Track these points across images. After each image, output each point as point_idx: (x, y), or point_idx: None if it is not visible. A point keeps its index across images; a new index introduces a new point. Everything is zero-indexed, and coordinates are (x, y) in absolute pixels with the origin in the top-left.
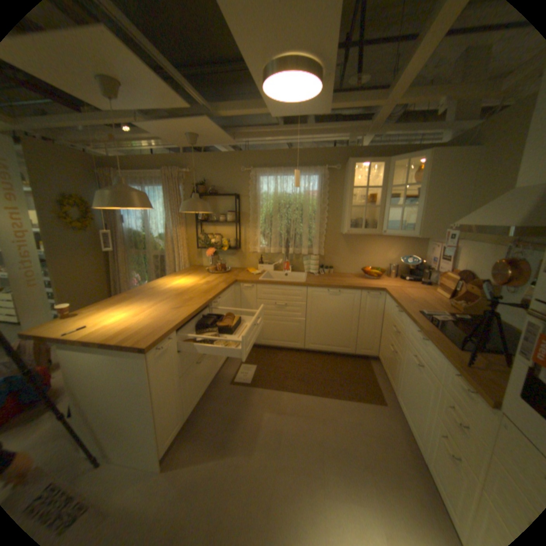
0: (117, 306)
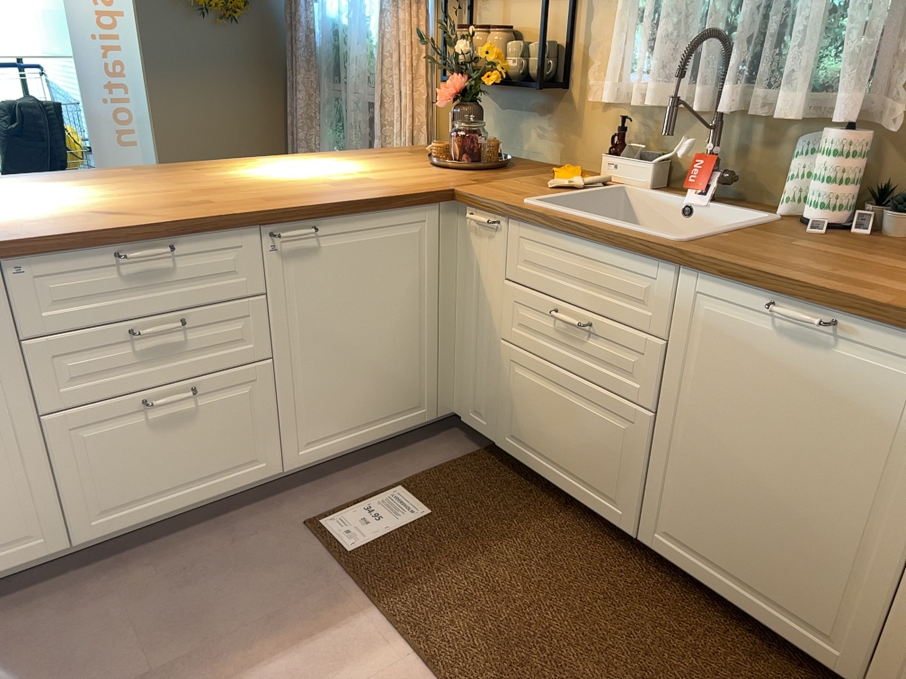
0: (49, 184)
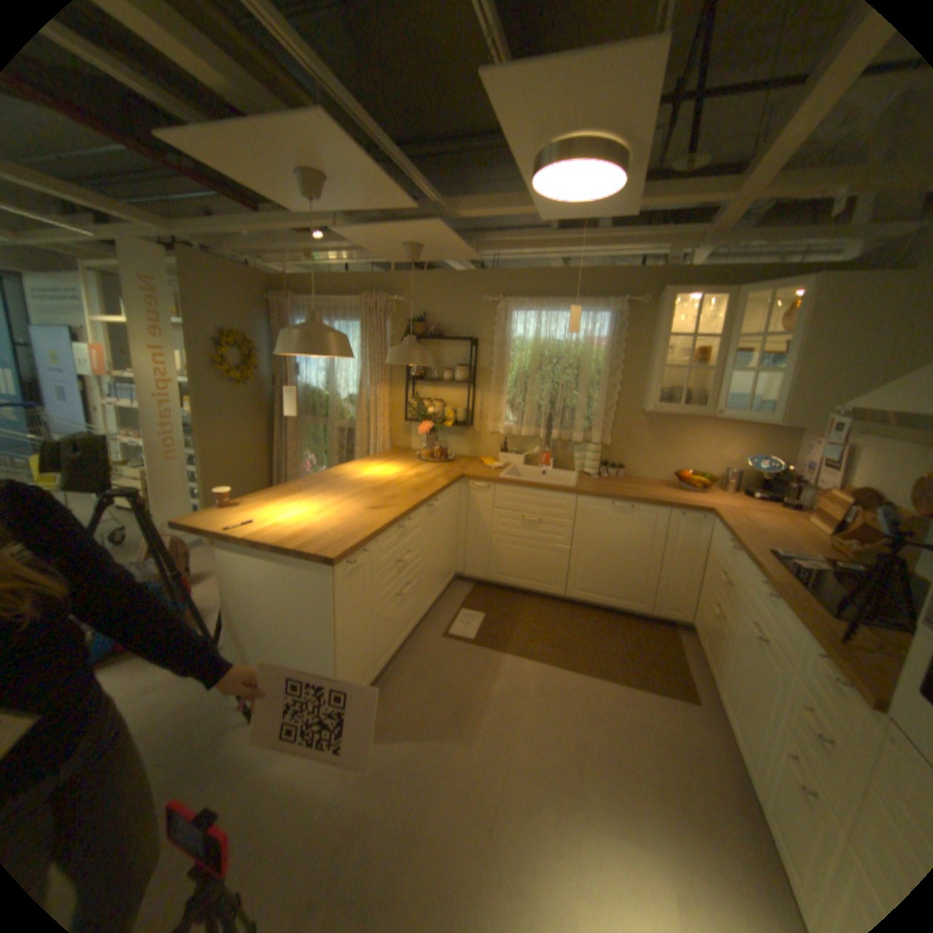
0: (290, 498)
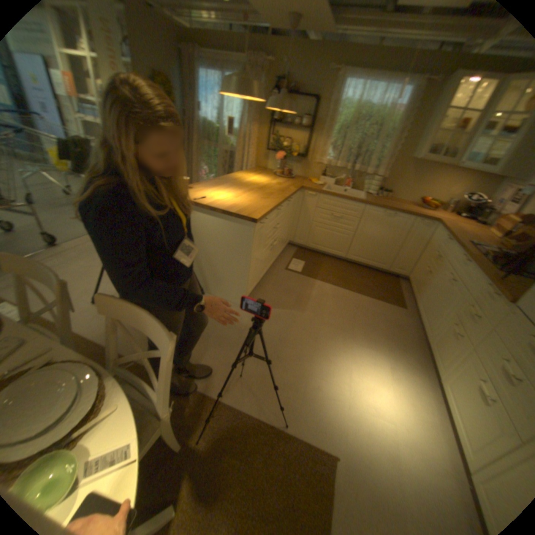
0: (217, 188)
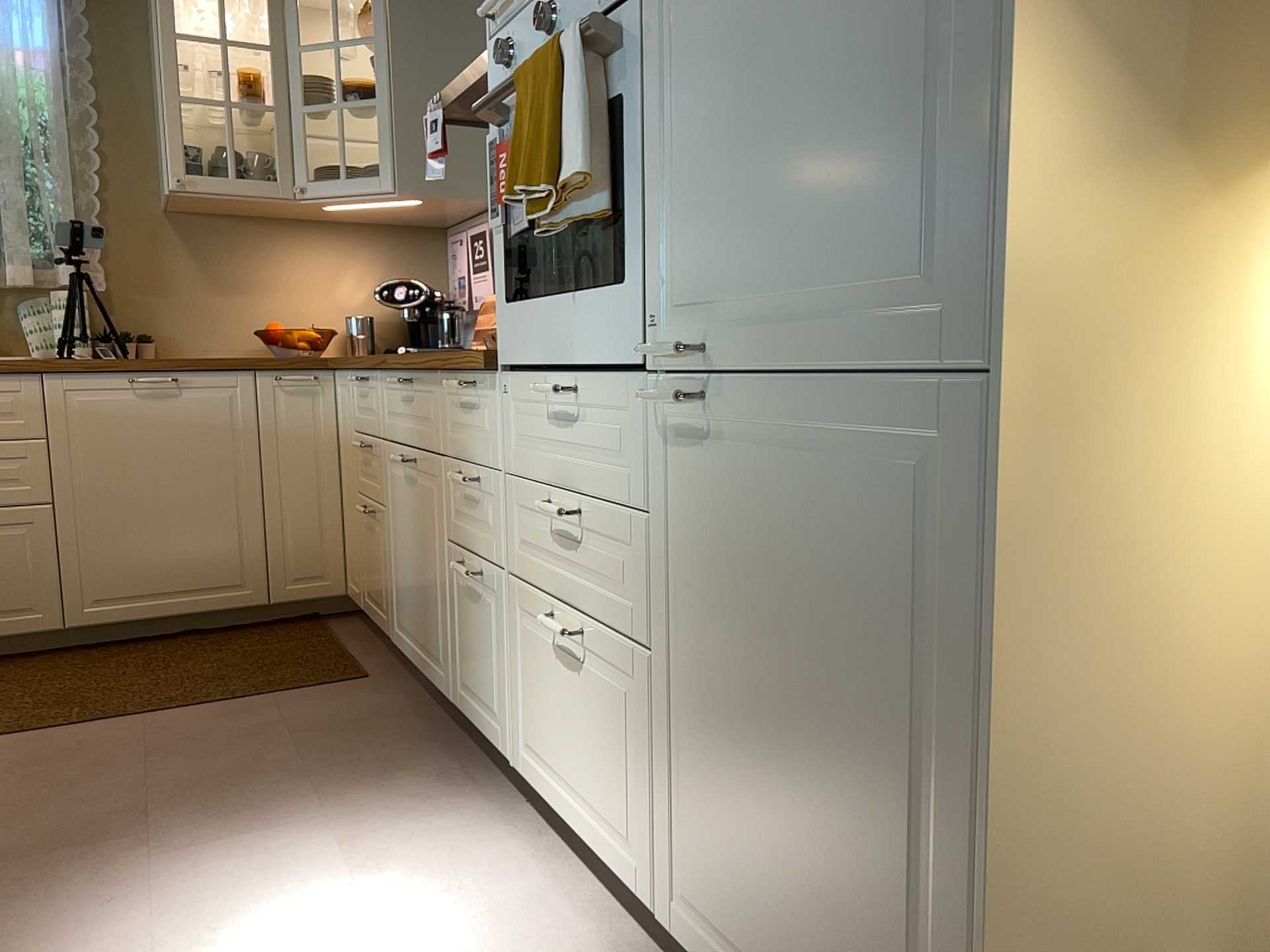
0: None
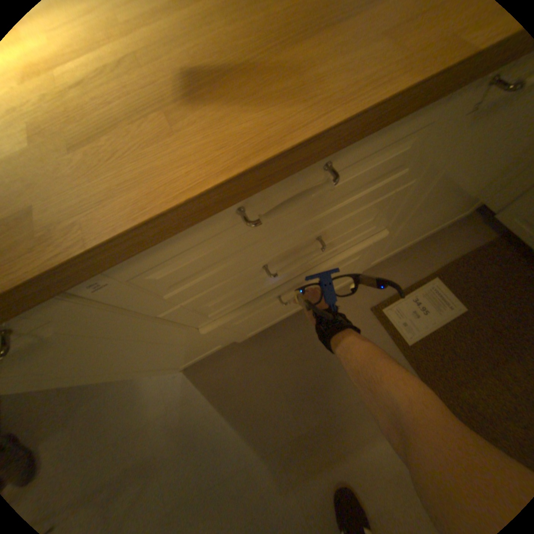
0: None
